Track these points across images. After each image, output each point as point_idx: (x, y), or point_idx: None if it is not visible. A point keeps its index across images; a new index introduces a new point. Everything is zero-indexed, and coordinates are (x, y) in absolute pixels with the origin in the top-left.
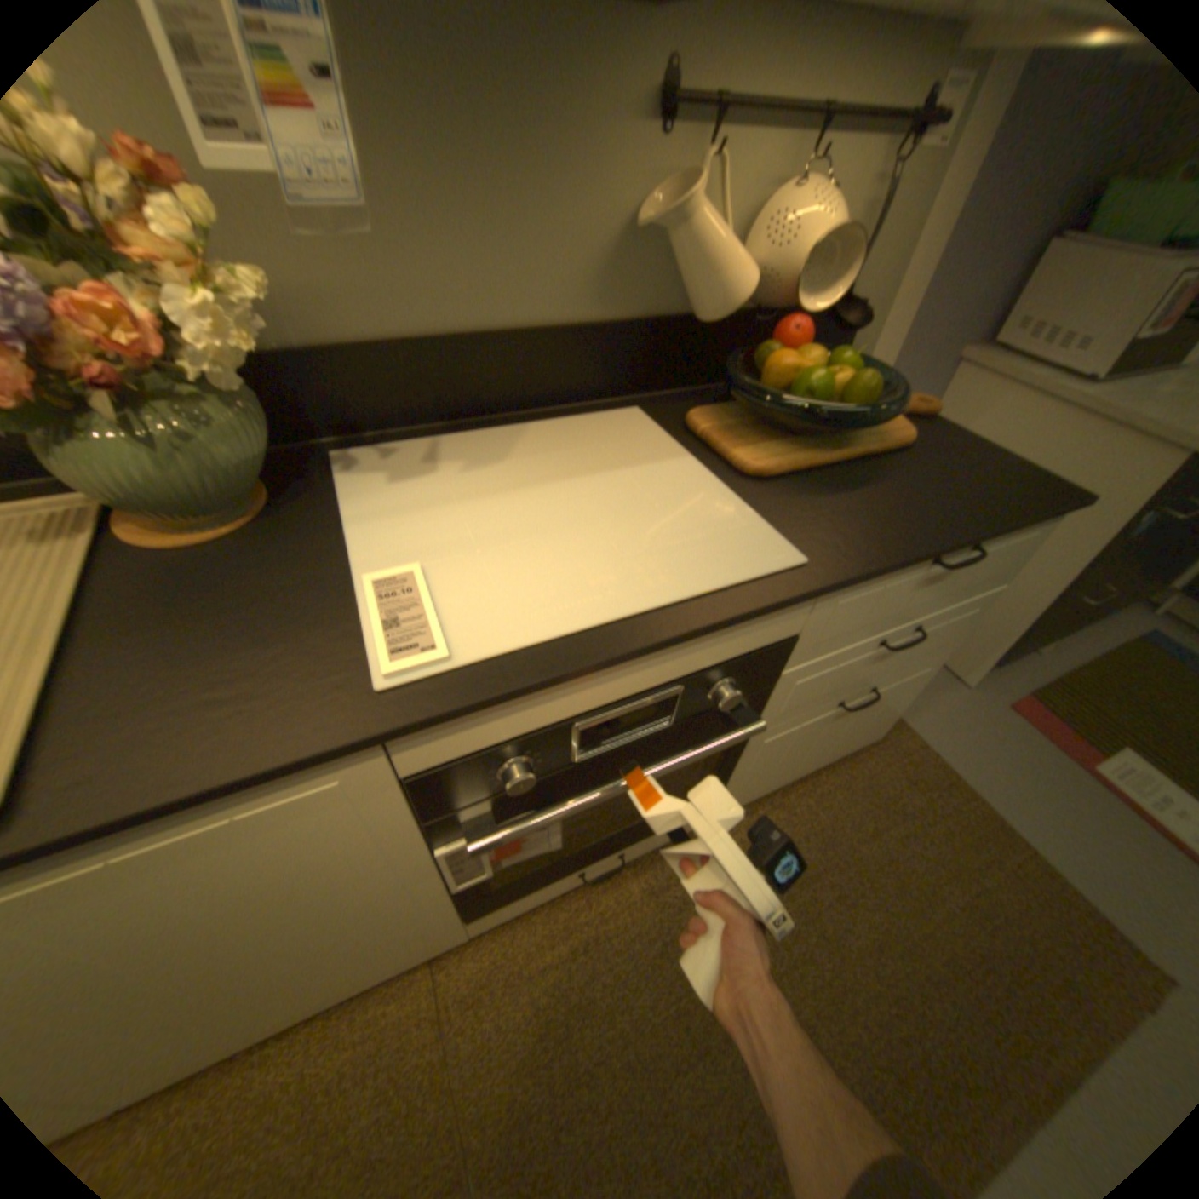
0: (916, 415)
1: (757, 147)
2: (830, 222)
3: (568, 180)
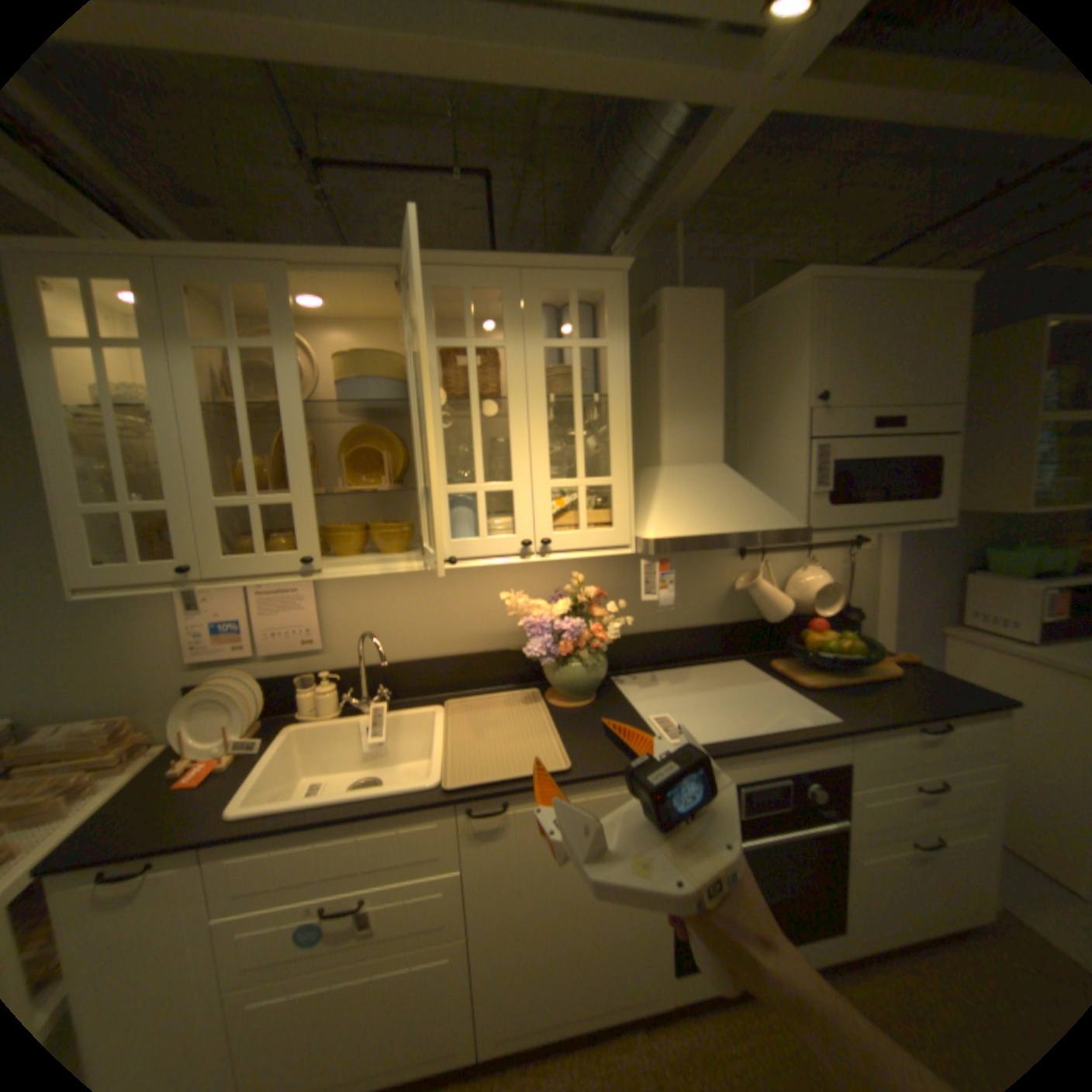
0: (908, 665)
1: (782, 560)
2: (823, 584)
3: (707, 578)
